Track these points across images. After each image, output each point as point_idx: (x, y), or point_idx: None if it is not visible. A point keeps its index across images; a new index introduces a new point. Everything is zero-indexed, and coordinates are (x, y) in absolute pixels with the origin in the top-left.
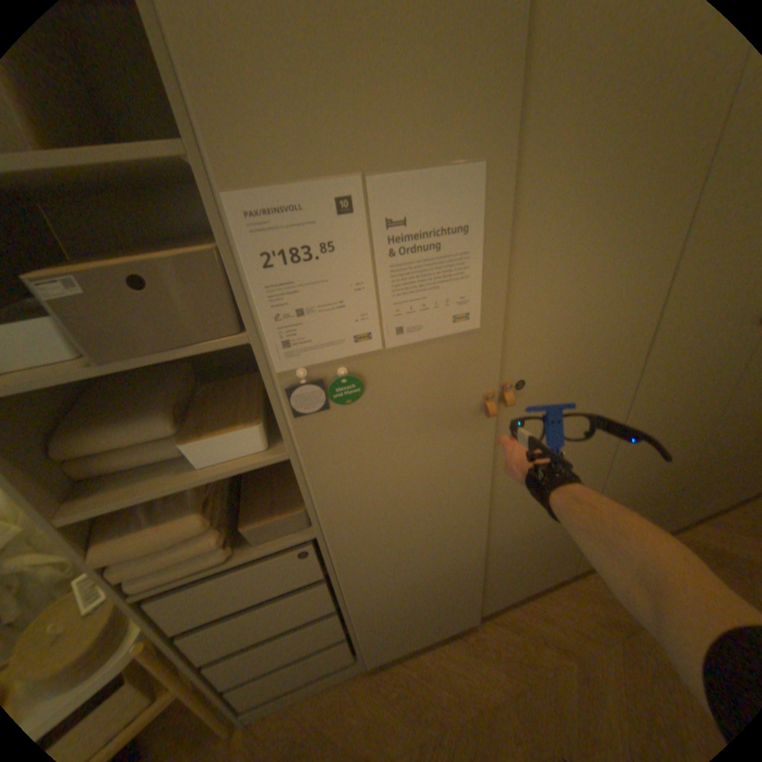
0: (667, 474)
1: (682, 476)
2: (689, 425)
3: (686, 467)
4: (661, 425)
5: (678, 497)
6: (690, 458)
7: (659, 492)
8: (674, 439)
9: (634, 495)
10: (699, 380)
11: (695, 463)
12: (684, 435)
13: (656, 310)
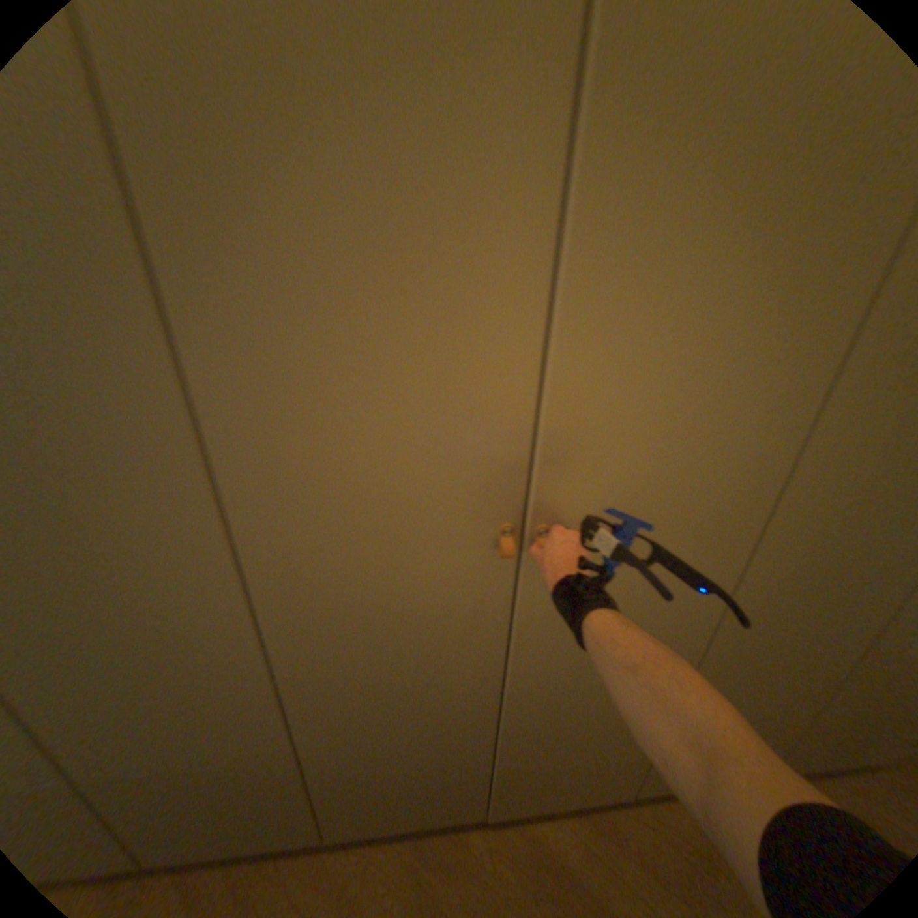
0: (428, 740)
1: (467, 747)
2: (427, 677)
3: (468, 736)
4: (355, 669)
5: (483, 774)
6: (468, 724)
7: (428, 762)
8: (405, 693)
9: (368, 758)
10: (400, 615)
11: (487, 733)
12: (427, 691)
13: (190, 491)
